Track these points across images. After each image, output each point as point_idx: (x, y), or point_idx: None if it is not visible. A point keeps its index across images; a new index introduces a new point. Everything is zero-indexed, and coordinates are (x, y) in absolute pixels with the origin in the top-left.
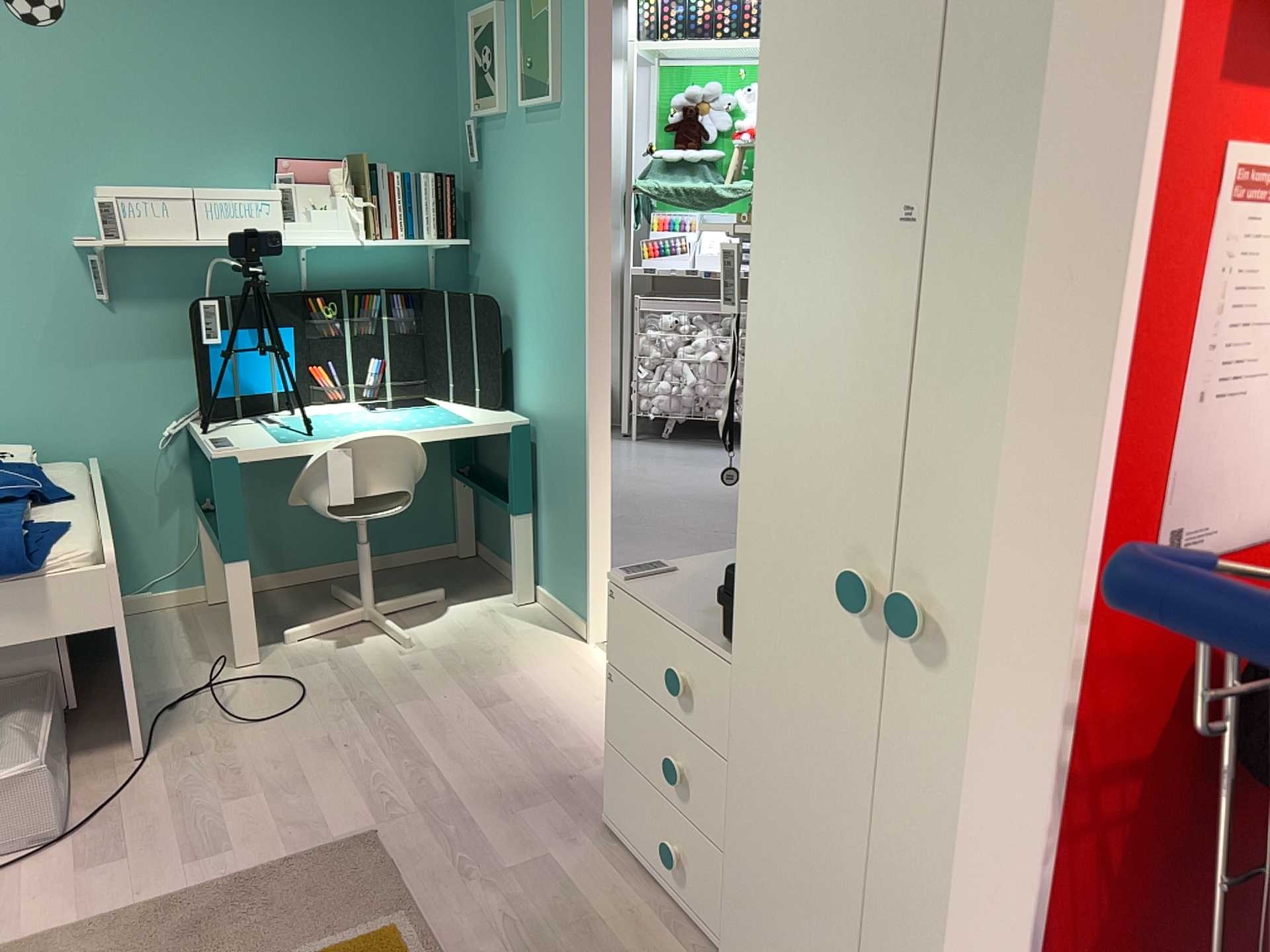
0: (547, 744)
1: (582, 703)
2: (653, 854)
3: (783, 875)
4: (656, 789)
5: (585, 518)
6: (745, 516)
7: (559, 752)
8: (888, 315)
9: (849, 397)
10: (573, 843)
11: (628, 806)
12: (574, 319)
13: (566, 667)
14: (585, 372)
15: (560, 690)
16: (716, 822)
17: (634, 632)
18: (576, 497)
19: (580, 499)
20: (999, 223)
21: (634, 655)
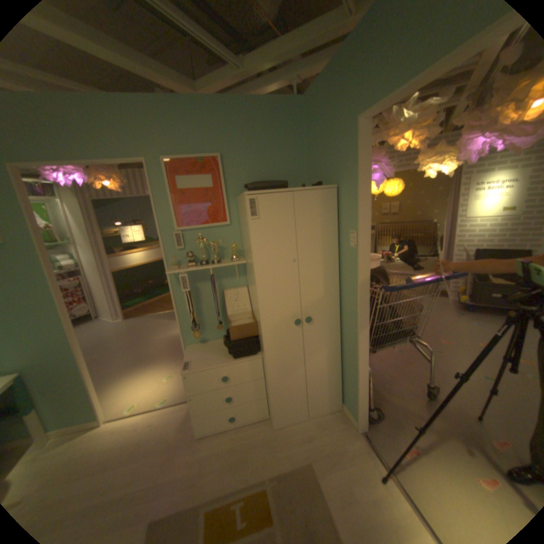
0: (146, 451)
1: (133, 435)
2: (221, 427)
3: (285, 383)
4: (218, 411)
5: (82, 387)
6: (262, 325)
7: (153, 447)
8: (292, 278)
9: (286, 293)
10: (197, 451)
11: (206, 425)
12: (47, 322)
13: (106, 437)
14: (64, 338)
15: (119, 441)
16: (243, 399)
17: (199, 381)
18: (71, 384)
19: (75, 383)
20: (310, 261)
21: (200, 387)
